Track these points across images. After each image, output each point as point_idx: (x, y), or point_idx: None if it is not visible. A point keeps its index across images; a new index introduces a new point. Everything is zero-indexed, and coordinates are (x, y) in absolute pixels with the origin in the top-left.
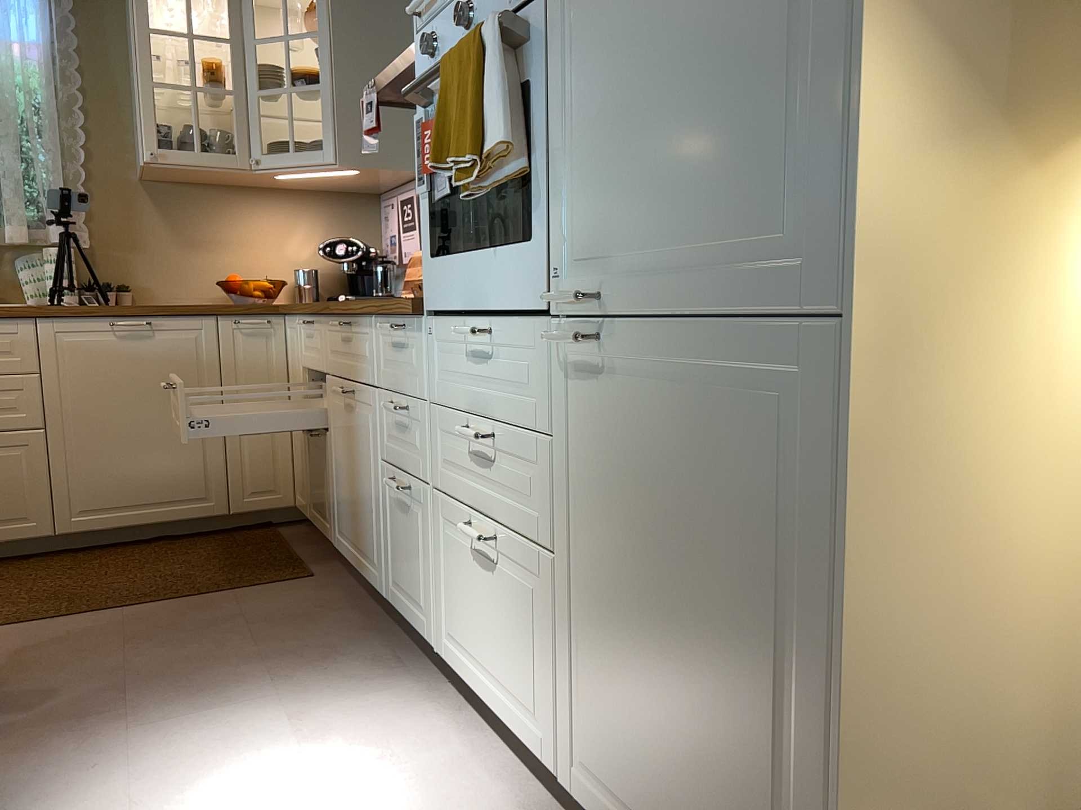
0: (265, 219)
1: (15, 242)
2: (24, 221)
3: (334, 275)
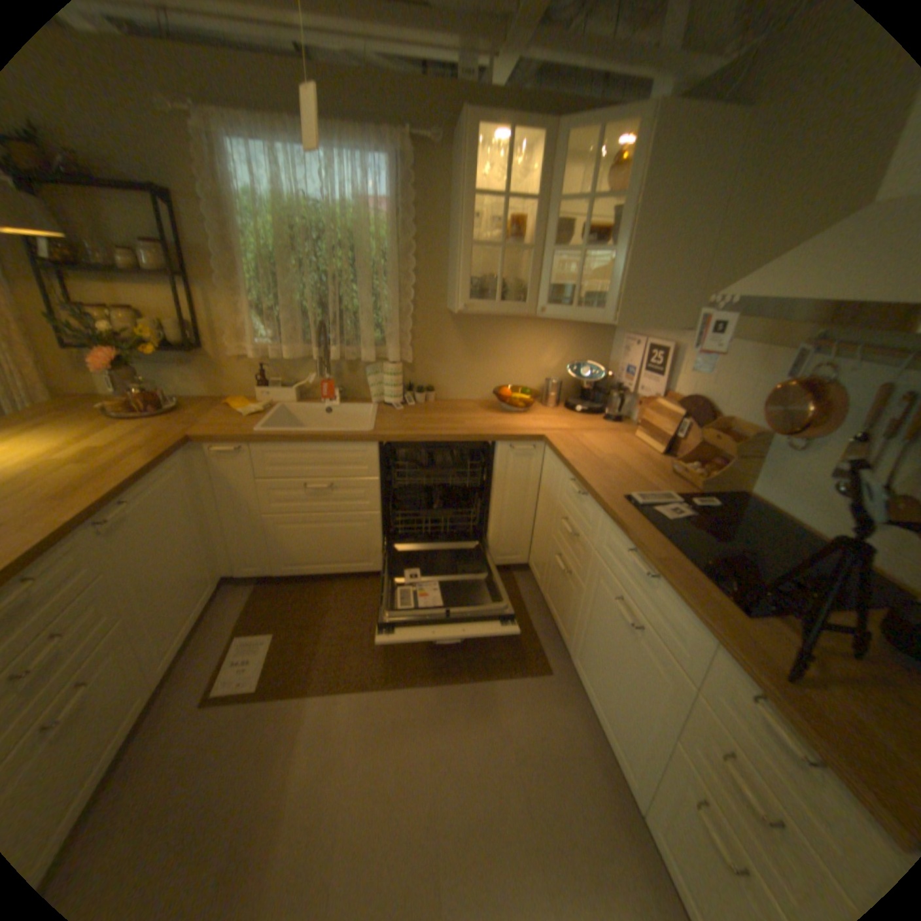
0: (530, 340)
1: (366, 361)
2: (372, 347)
3: (570, 381)
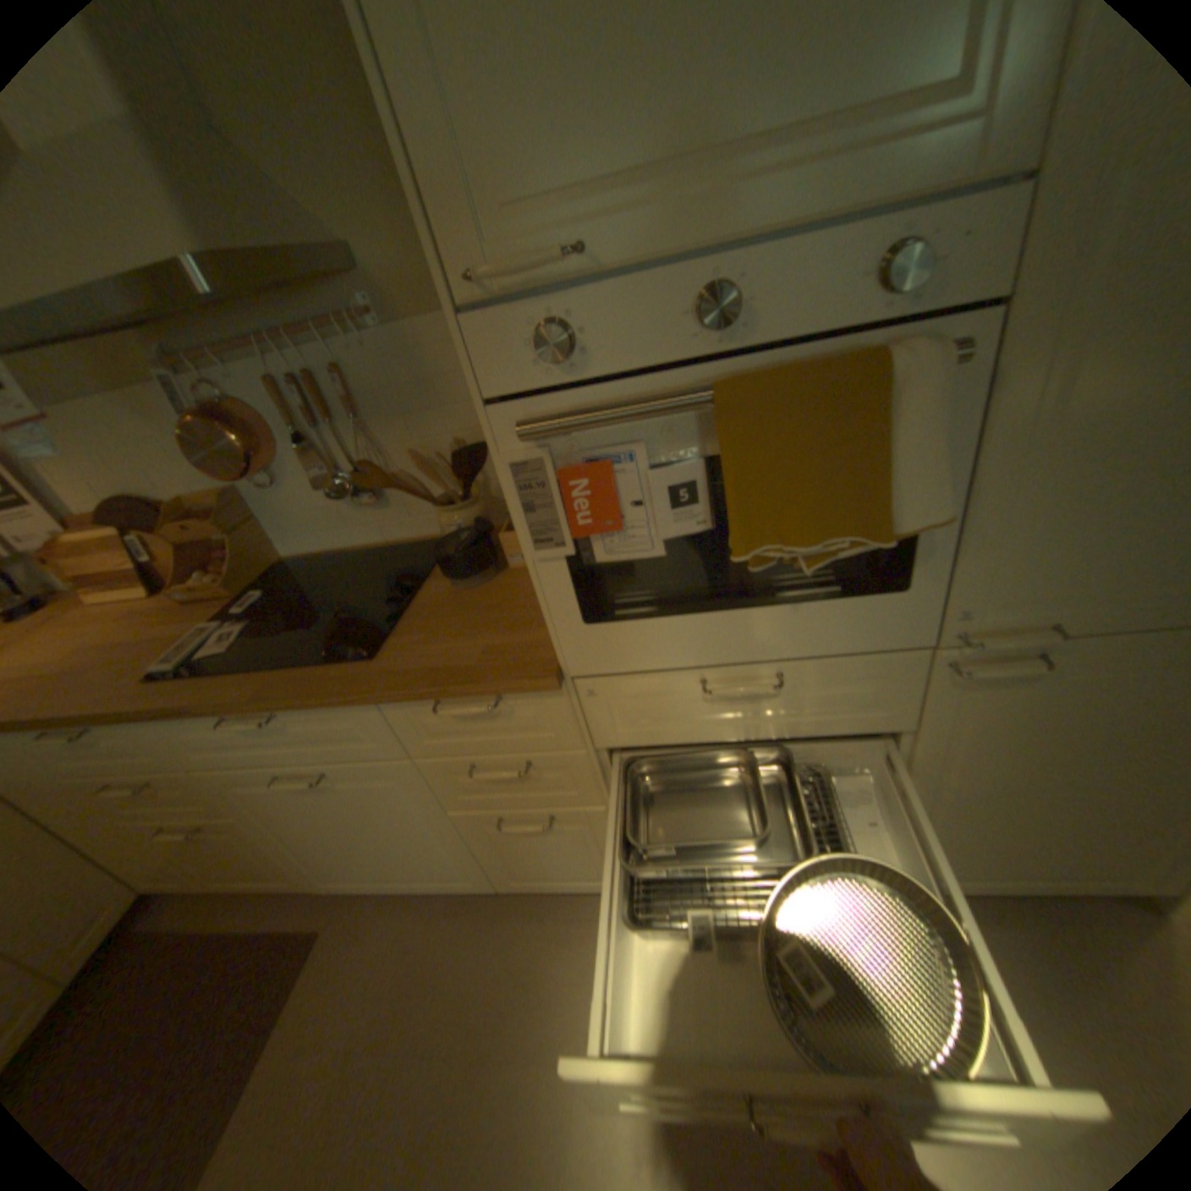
0: None
1: None
2: None
3: None
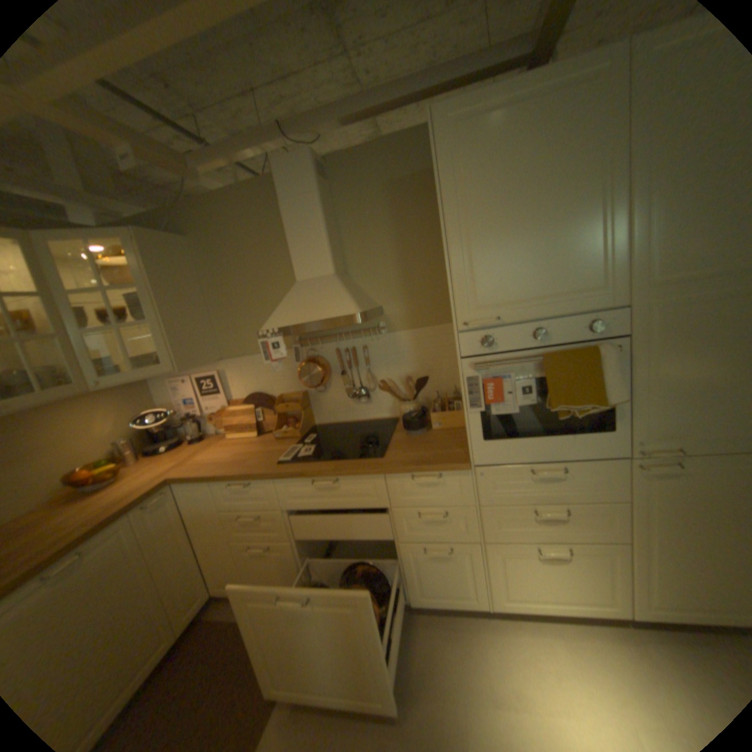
0: (70, 420)
1: None
2: None
3: (131, 436)
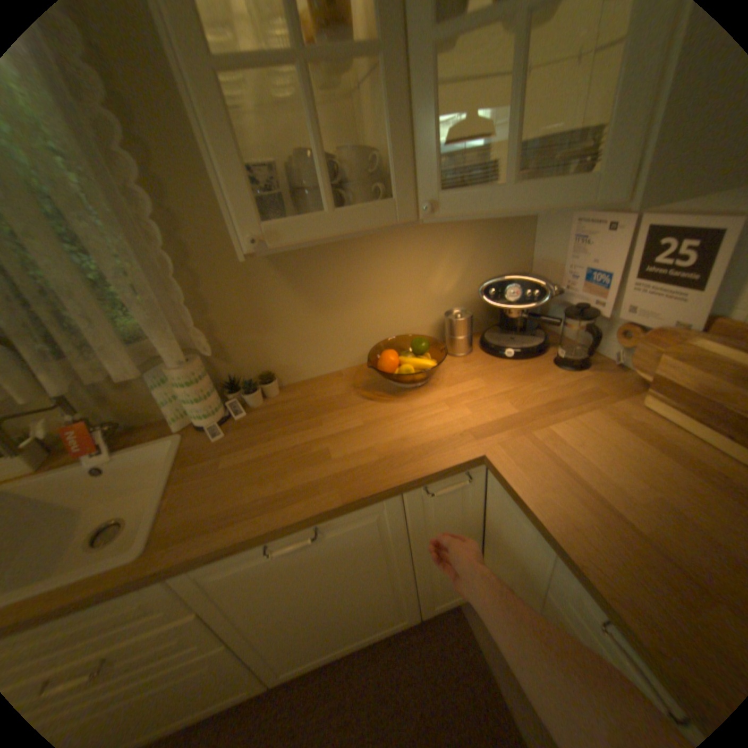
0: (408, 256)
1: (122, 377)
2: (121, 350)
3: (480, 302)
